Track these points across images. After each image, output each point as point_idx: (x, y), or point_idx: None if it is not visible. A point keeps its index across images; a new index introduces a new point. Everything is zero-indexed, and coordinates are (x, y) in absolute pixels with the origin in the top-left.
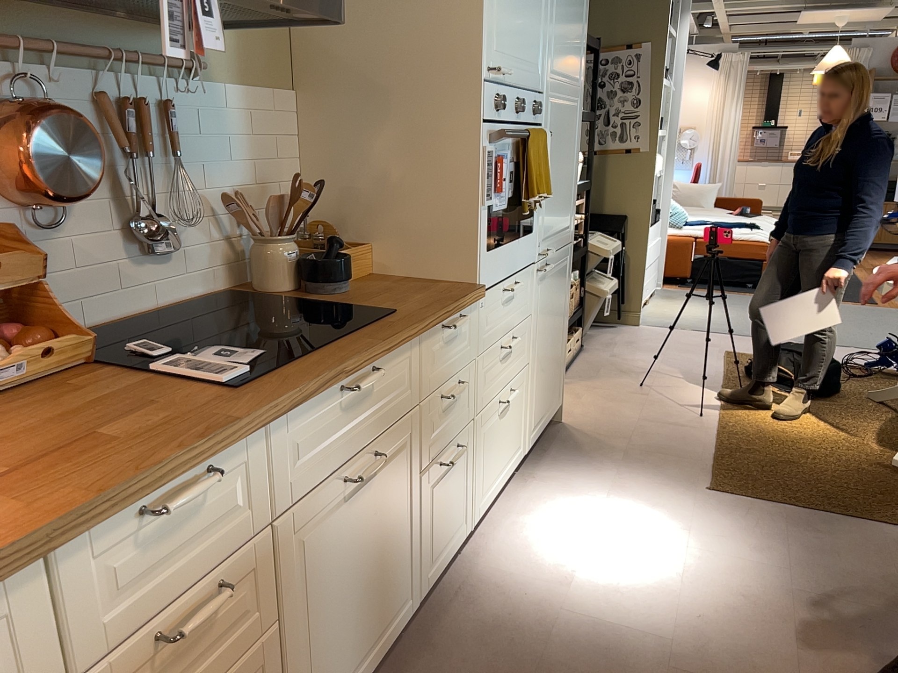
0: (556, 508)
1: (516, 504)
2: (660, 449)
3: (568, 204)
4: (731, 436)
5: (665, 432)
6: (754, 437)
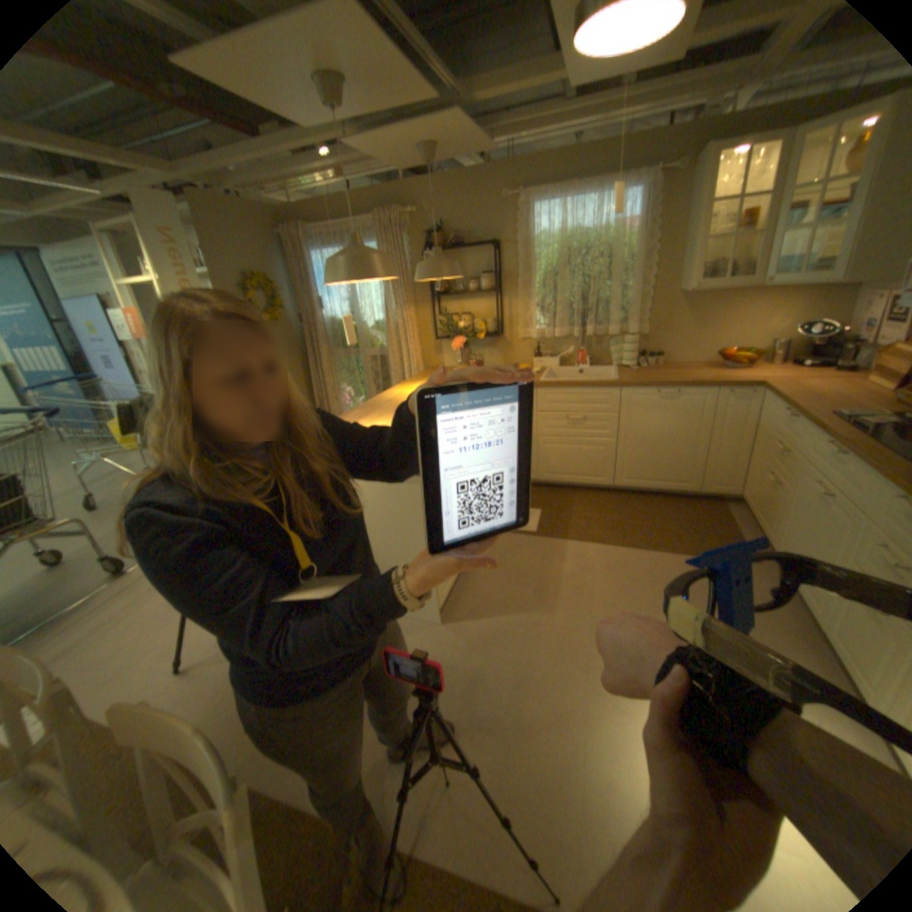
0: None
1: None
2: None
3: None
4: None
5: None
6: None
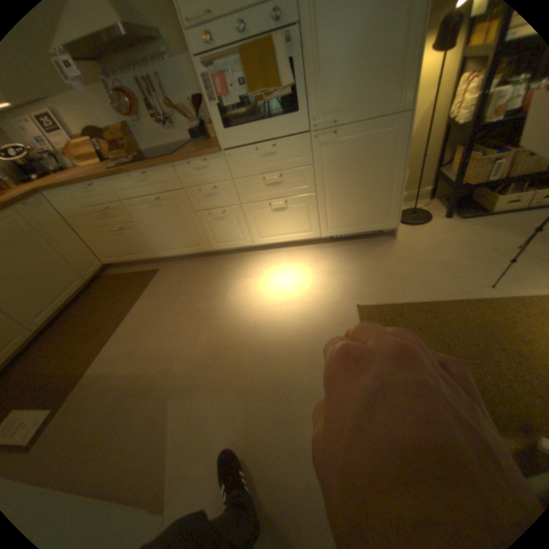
0: (299, 261)
1: (295, 252)
2: (398, 278)
3: (388, 75)
4: (467, 309)
5: (432, 276)
6: (481, 322)
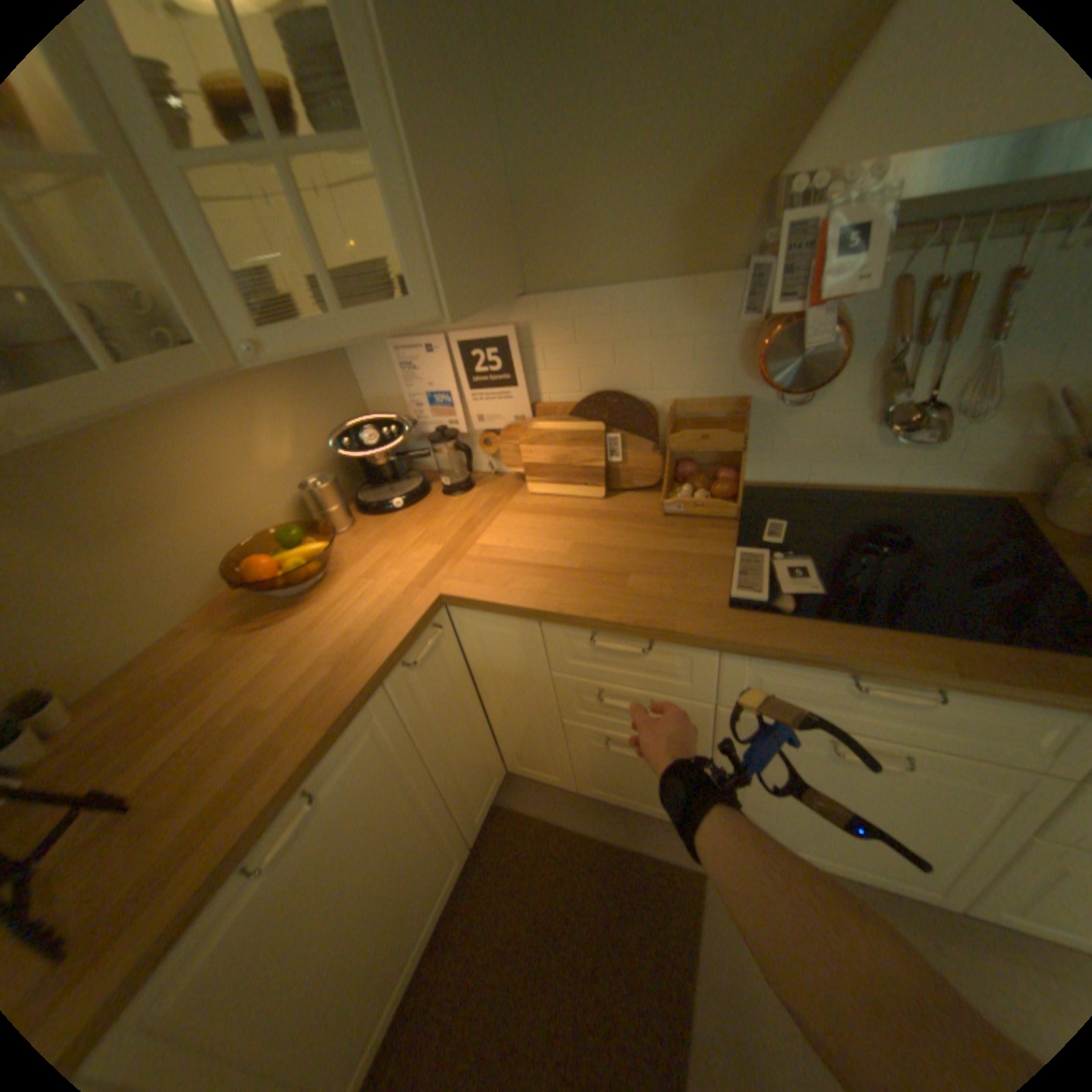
0: None
1: None
2: None
3: None
4: None
5: None
6: None
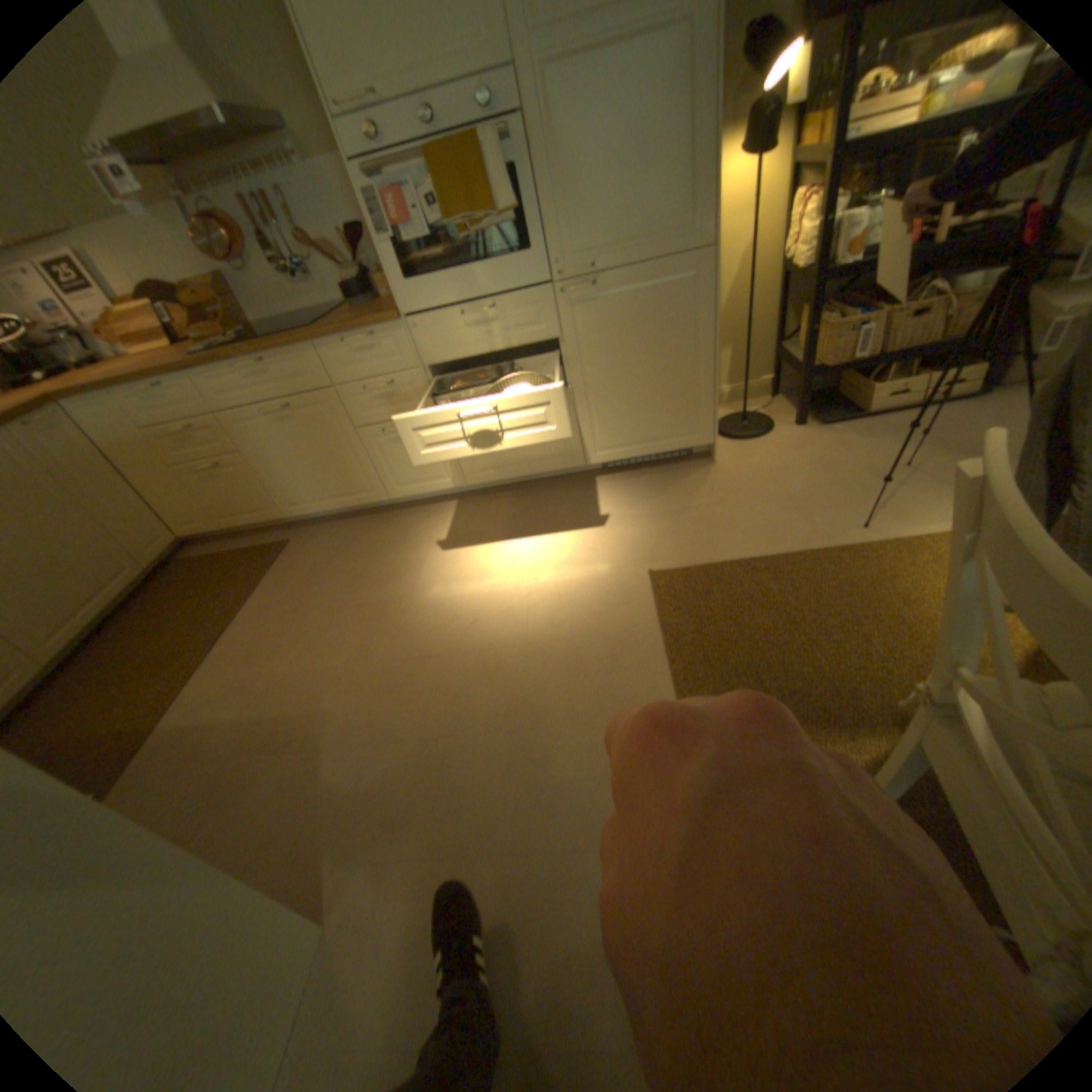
0: (550, 509)
1: (543, 494)
2: (718, 524)
3: (672, 191)
4: (824, 562)
5: (773, 517)
6: (845, 580)
